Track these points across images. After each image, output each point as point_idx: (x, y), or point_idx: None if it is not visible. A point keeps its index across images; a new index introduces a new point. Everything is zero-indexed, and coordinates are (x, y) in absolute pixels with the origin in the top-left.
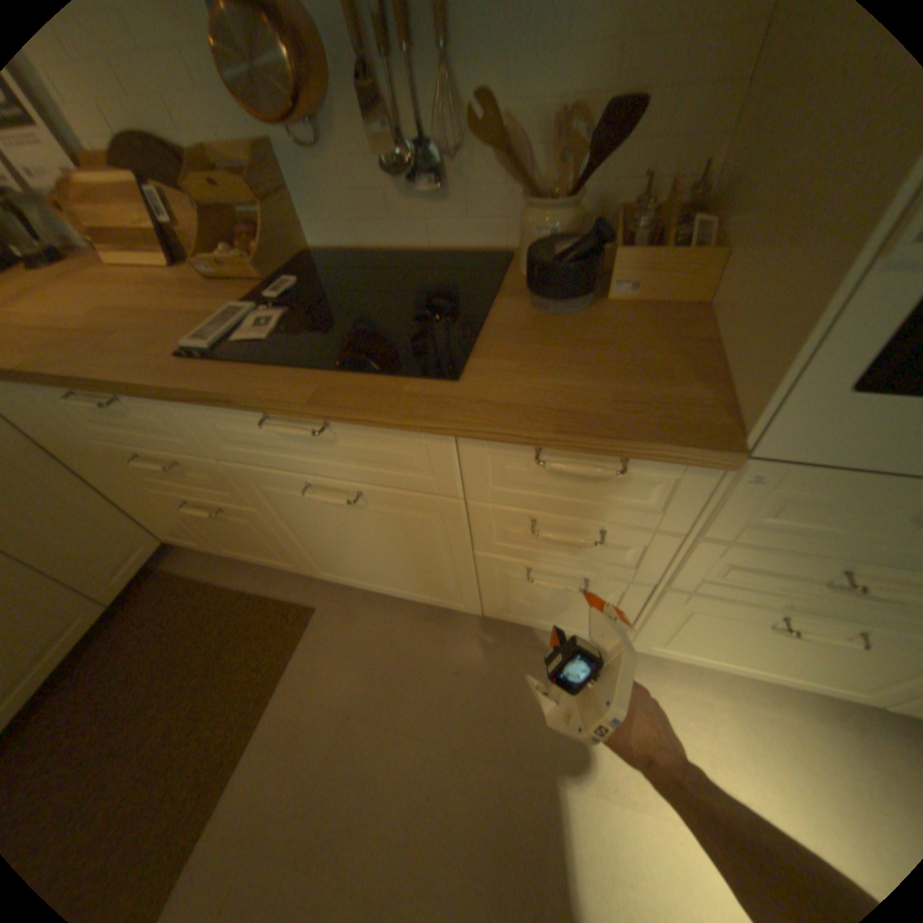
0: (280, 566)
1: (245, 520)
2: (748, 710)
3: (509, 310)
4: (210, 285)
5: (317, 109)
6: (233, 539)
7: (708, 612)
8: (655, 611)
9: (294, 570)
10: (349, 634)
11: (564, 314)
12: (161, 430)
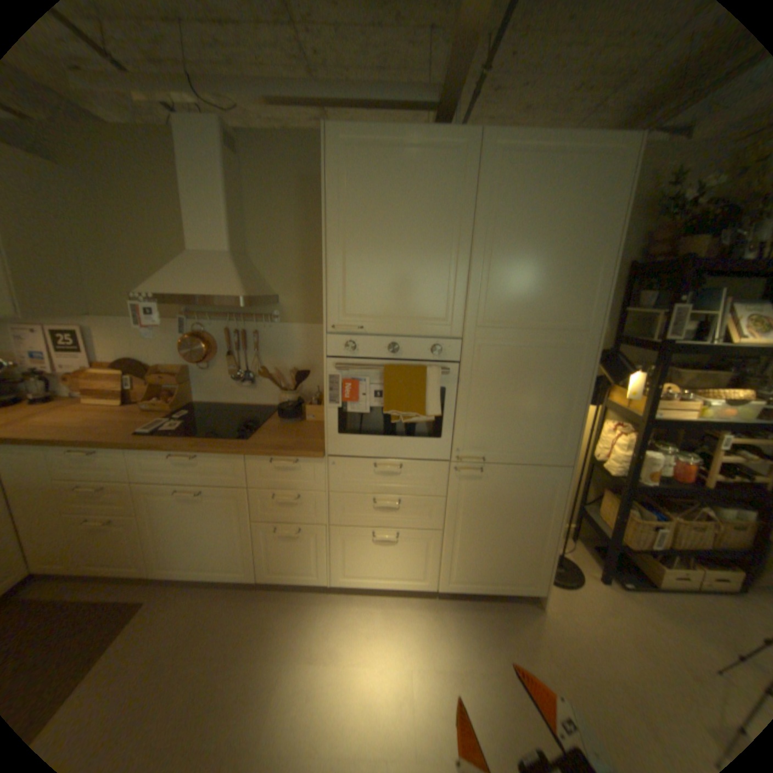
0: (126, 574)
1: (122, 529)
2: (388, 612)
3: (271, 423)
4: (144, 414)
5: (210, 360)
6: (102, 551)
7: (348, 538)
8: (330, 545)
9: (136, 574)
10: (166, 614)
11: (289, 425)
12: (108, 468)
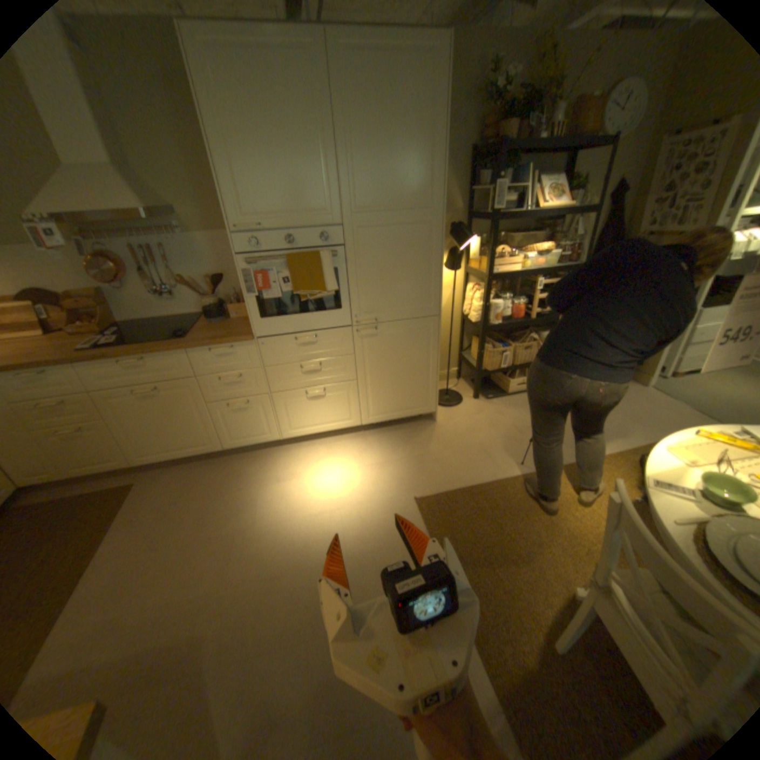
0: (108, 467)
1: (93, 432)
2: (328, 445)
3: (200, 325)
4: (72, 337)
5: (121, 278)
6: (80, 454)
7: (287, 400)
8: (275, 408)
9: (117, 466)
10: (155, 485)
11: (216, 323)
12: (61, 383)
